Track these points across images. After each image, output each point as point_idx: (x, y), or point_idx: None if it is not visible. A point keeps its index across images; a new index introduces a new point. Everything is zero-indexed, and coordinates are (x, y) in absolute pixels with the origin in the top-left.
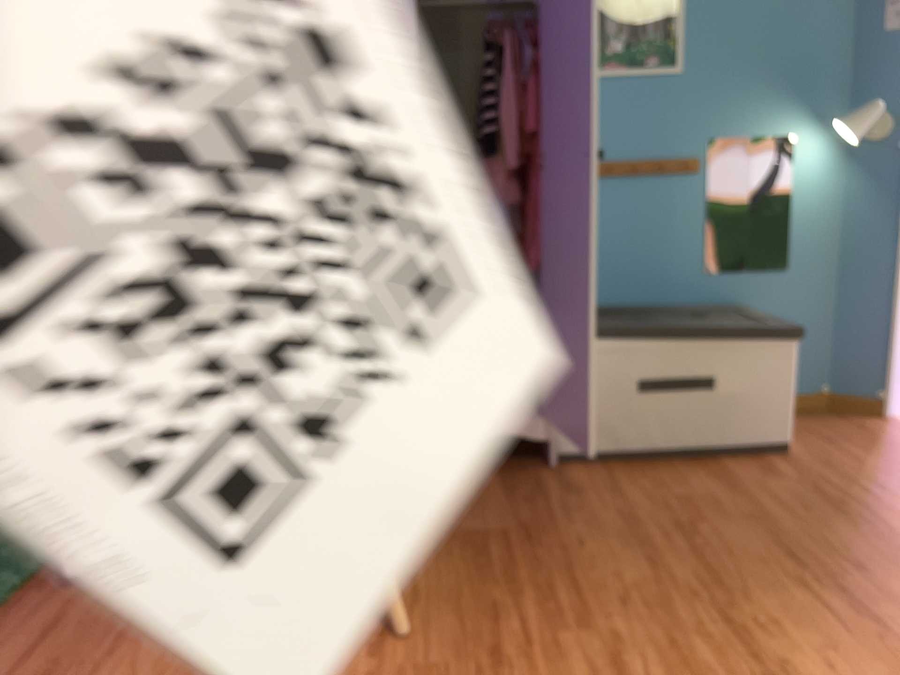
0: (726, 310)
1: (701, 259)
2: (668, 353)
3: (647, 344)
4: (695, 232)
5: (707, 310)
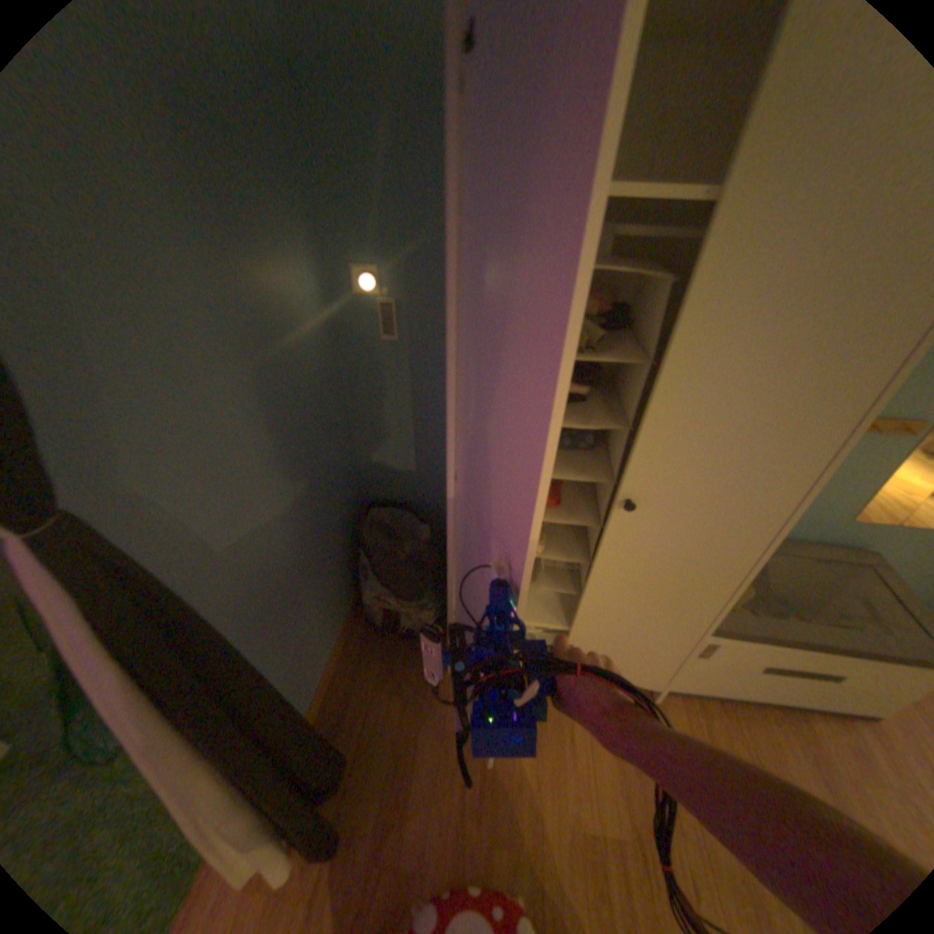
0: (860, 557)
1: (860, 508)
2: (814, 654)
3: (797, 646)
4: (869, 486)
5: (841, 555)
